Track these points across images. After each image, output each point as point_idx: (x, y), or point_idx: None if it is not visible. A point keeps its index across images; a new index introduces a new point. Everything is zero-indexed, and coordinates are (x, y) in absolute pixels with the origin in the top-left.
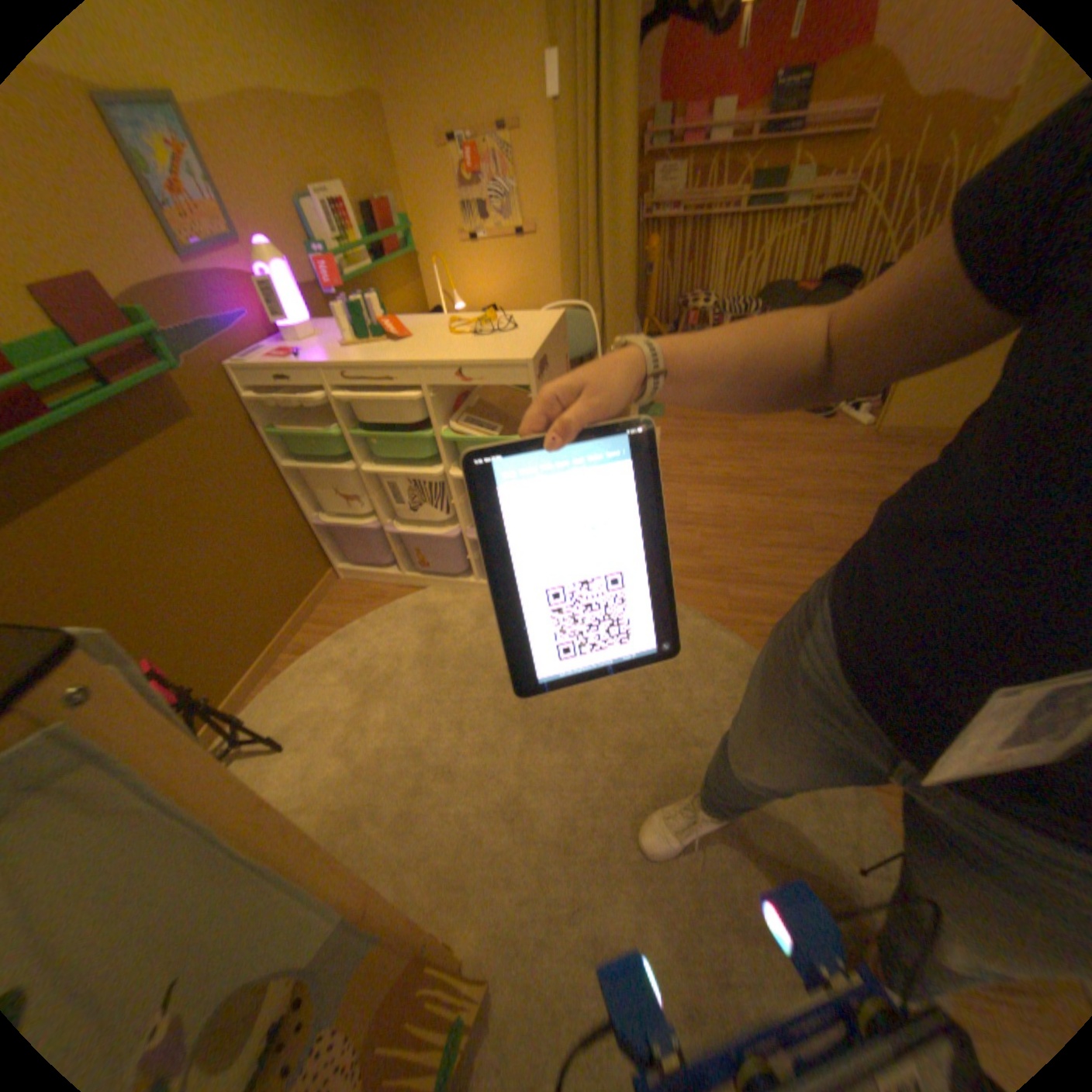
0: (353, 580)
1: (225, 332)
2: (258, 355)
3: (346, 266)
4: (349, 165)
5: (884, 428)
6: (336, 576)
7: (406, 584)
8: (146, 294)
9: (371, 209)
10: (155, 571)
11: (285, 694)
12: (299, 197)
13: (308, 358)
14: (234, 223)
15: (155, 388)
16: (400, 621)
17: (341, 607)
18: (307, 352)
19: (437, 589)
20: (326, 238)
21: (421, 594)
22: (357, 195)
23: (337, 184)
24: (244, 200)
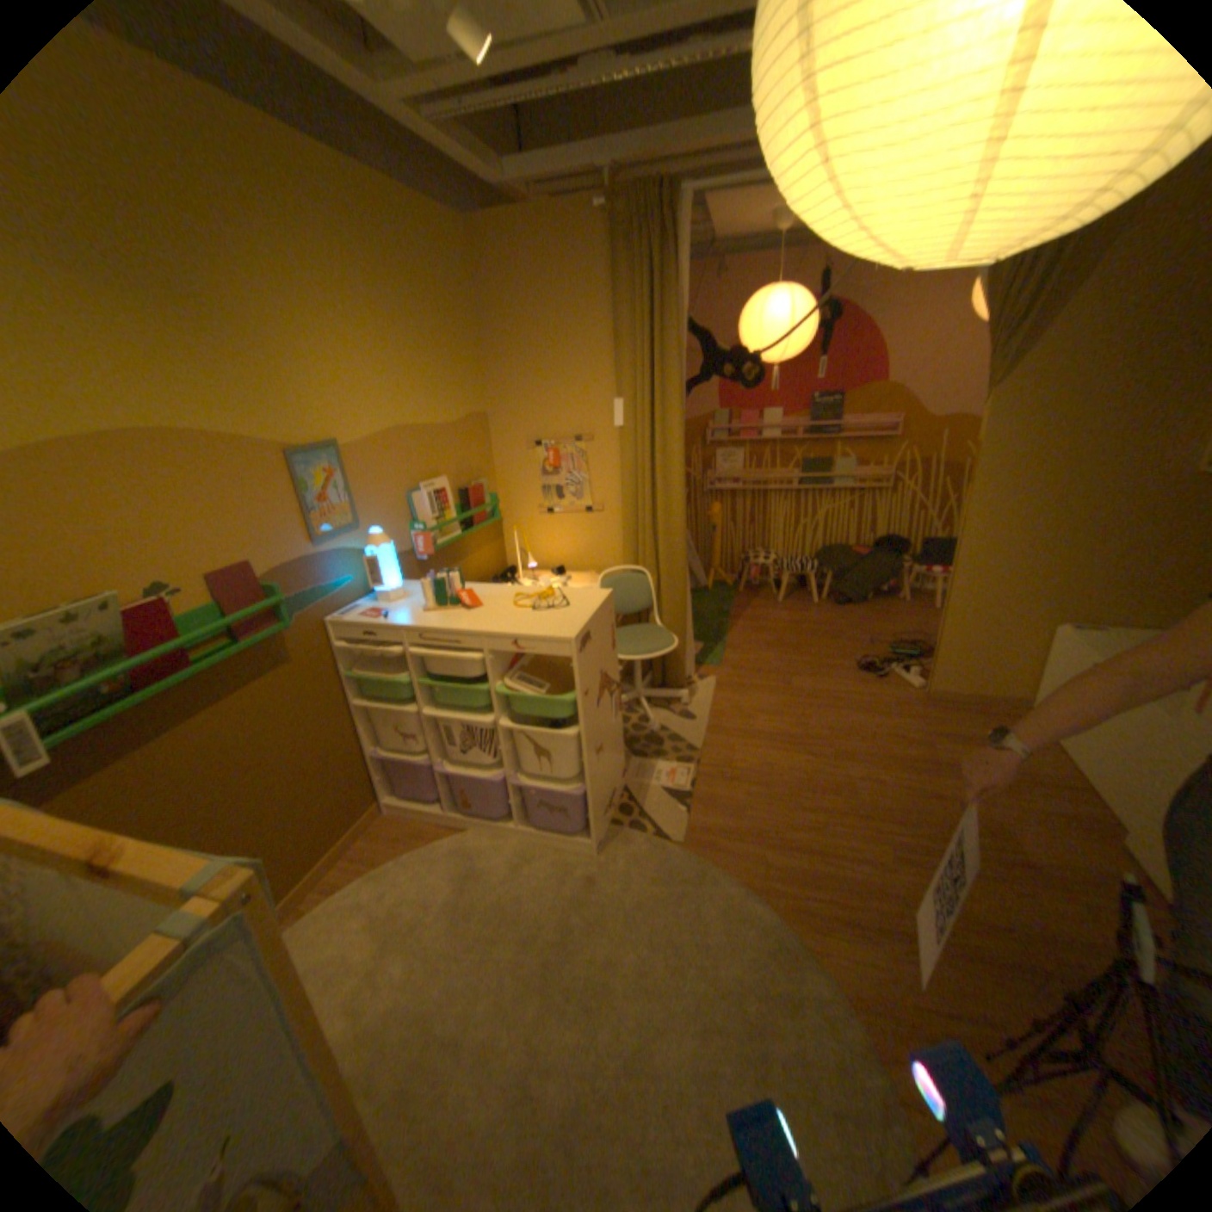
0: (395, 816)
1: (332, 595)
2: (354, 614)
3: (440, 537)
4: (455, 464)
5: (934, 692)
6: (380, 811)
7: (446, 826)
8: (282, 573)
9: (467, 493)
10: (223, 800)
11: (306, 939)
12: (411, 492)
13: (395, 621)
14: (358, 516)
15: (268, 642)
16: (434, 866)
17: (379, 845)
18: (394, 614)
19: (476, 833)
20: (427, 518)
21: (460, 837)
22: (458, 483)
23: (443, 479)
24: (369, 499)
